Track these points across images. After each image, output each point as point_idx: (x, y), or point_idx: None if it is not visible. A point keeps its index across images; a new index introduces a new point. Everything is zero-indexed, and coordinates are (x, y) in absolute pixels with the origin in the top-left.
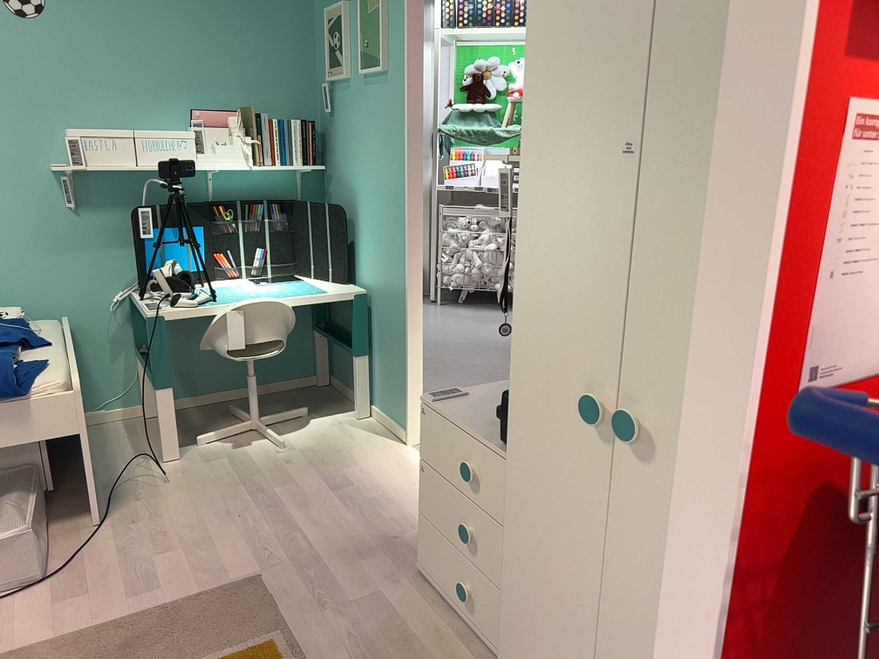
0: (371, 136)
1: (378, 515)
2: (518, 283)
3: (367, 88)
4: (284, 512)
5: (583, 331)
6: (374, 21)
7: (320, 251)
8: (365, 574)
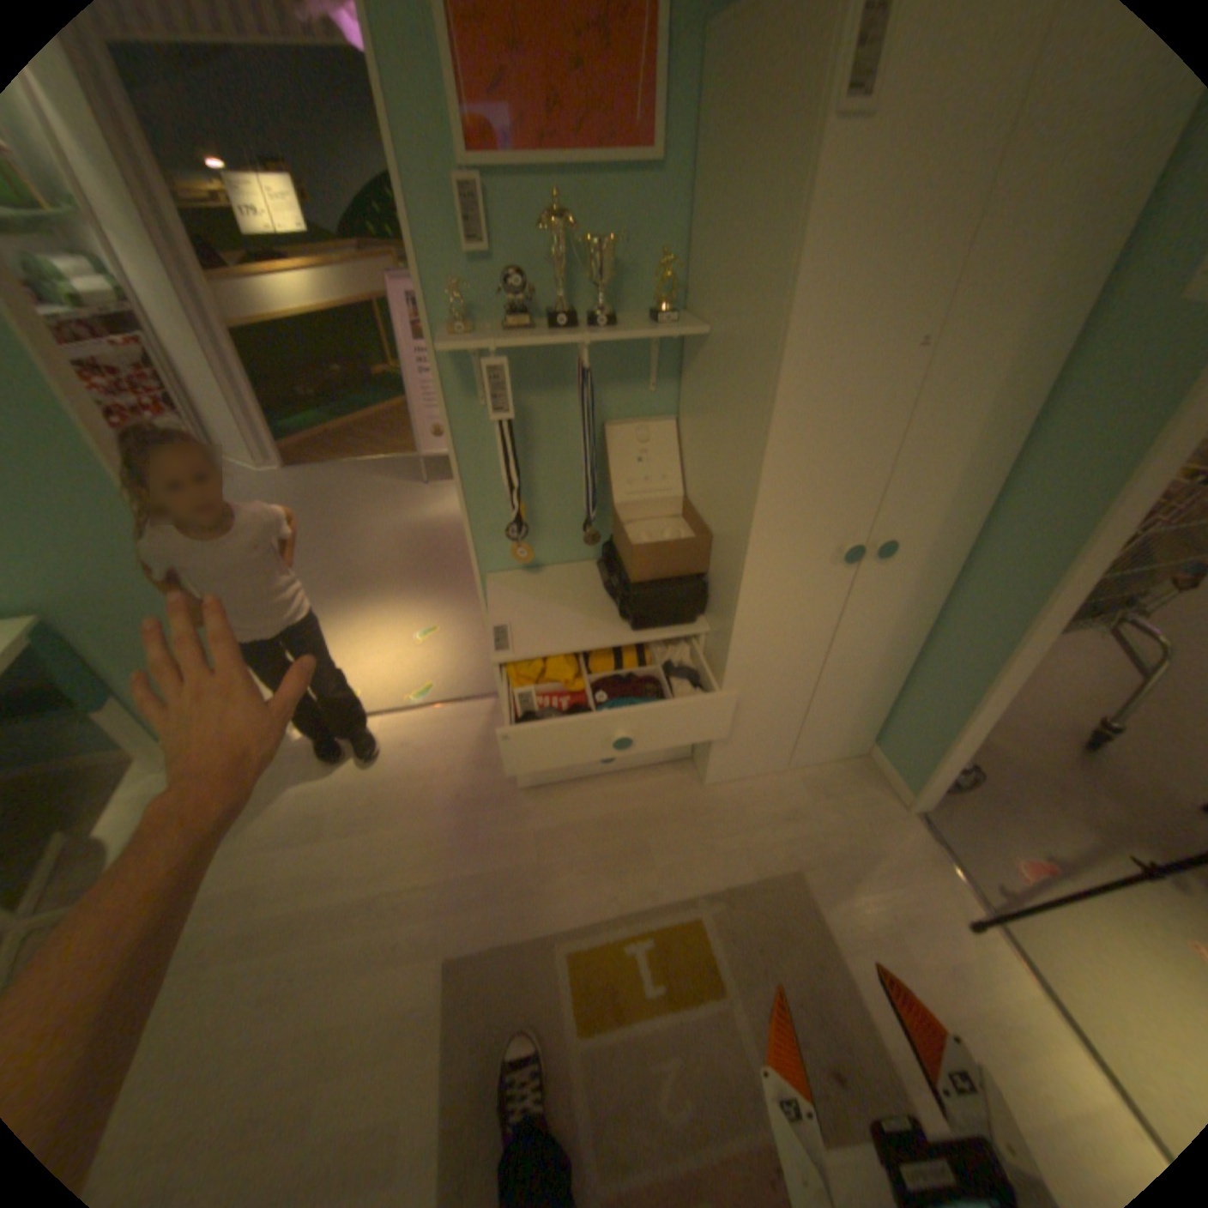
0: None
1: (406, 801)
2: (762, 494)
3: None
4: (324, 911)
5: (841, 506)
6: None
7: None
8: (501, 839)
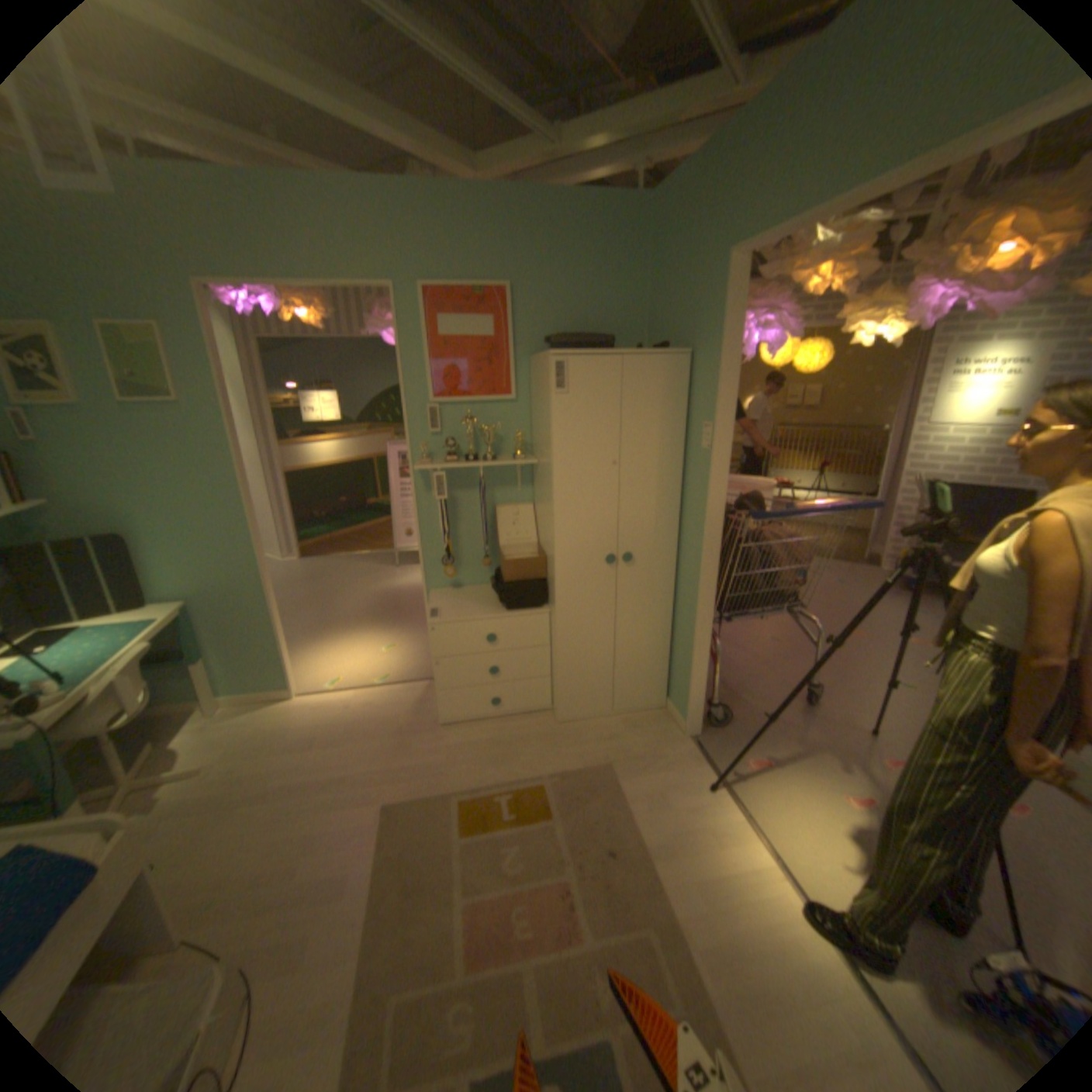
0: (152, 462)
1: (366, 732)
2: (555, 527)
3: (129, 417)
4: (310, 785)
5: (596, 535)
6: (146, 355)
7: (87, 591)
8: (424, 751)
